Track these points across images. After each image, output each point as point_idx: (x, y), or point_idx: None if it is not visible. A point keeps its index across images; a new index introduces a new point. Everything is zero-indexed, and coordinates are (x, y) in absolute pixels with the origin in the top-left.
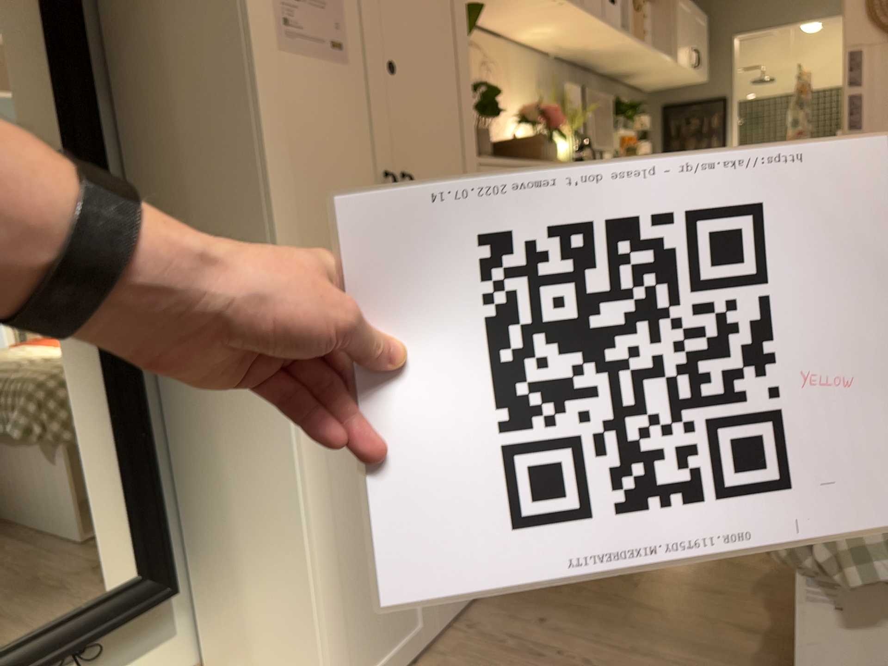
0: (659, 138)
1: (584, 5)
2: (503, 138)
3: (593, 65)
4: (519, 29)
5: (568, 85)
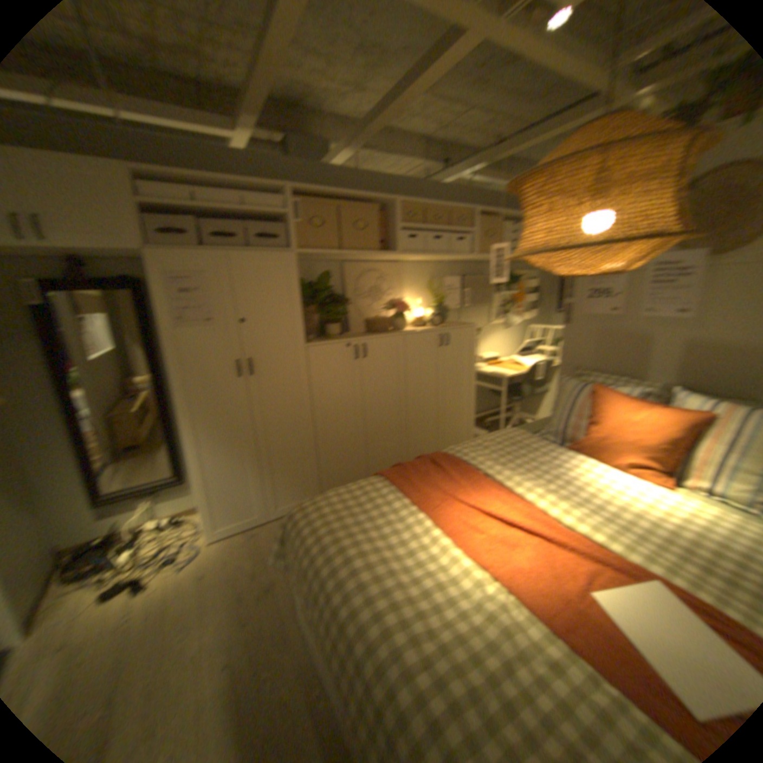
0: (559, 287)
1: (425, 250)
2: (368, 319)
3: (483, 259)
4: (404, 258)
5: (447, 277)
